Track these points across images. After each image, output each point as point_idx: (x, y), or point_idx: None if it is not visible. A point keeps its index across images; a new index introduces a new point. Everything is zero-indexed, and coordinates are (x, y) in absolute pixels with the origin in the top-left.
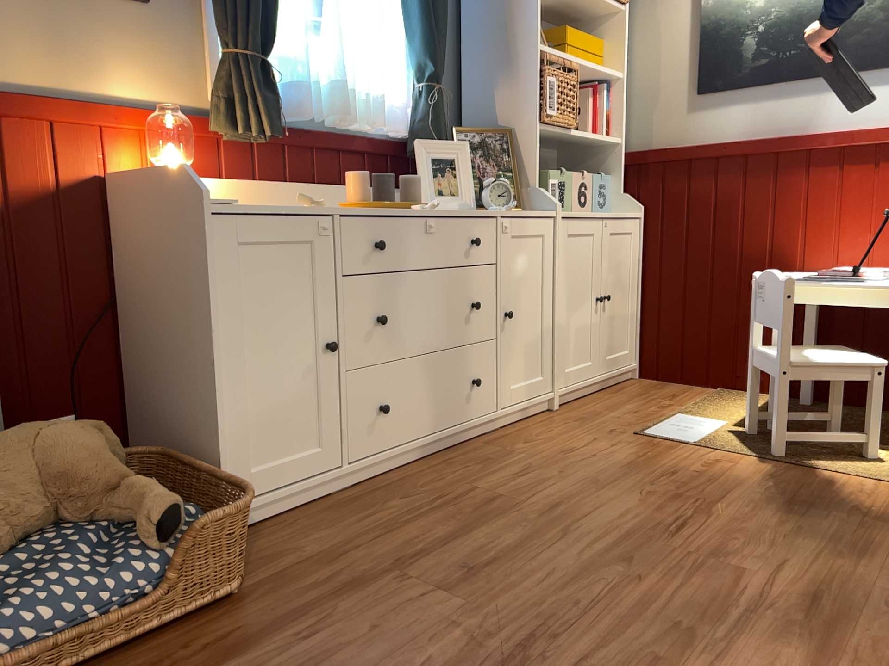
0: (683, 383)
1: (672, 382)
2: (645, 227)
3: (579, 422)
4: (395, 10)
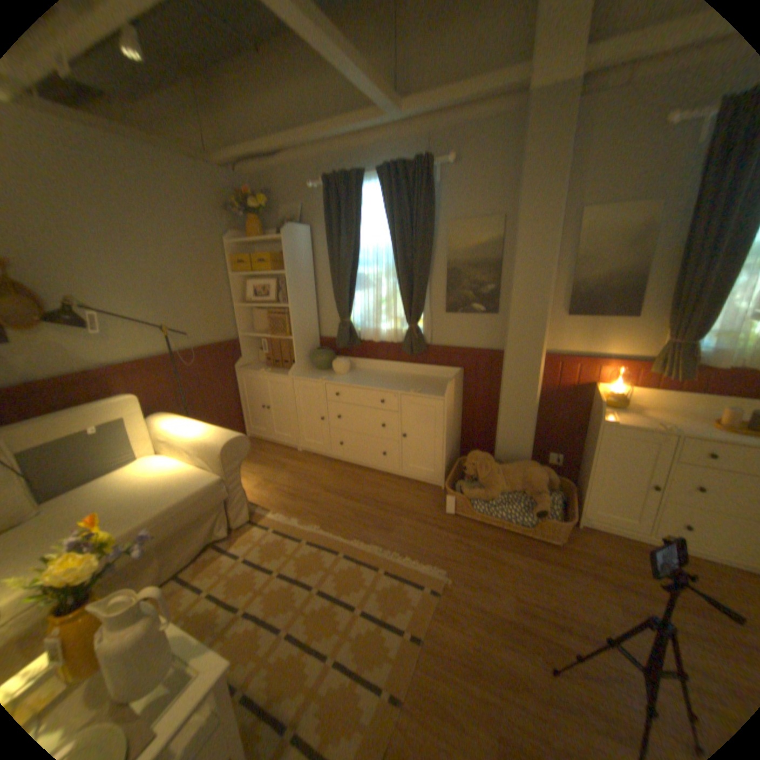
0: None
1: None
2: None
3: None
4: None
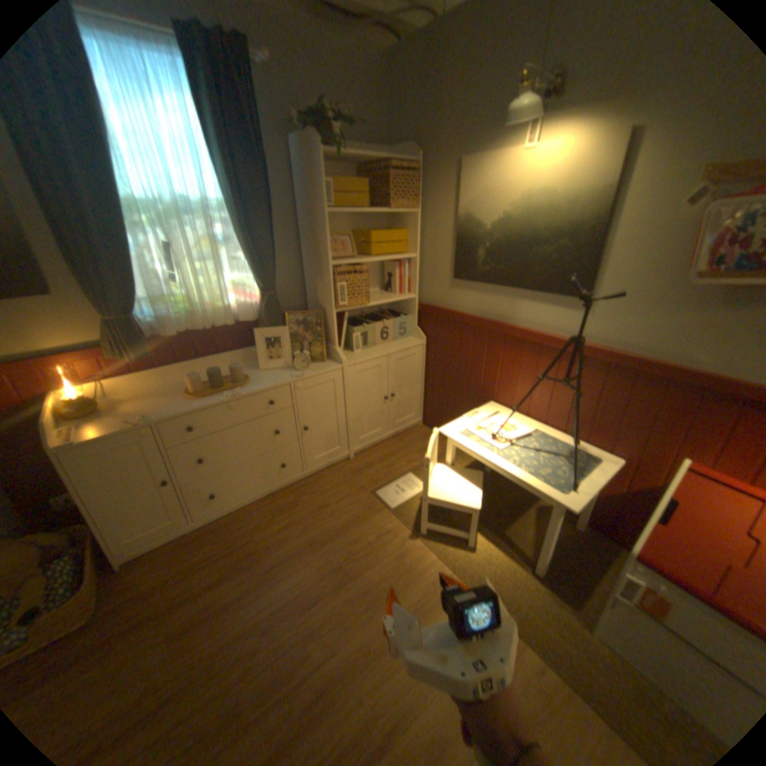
0: None
1: None
2: (427, 350)
3: (352, 475)
4: (236, 249)
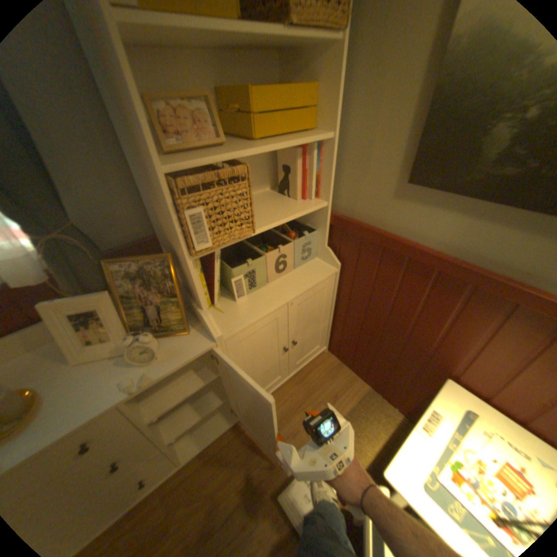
0: (352, 372)
1: (346, 367)
2: (341, 277)
3: (246, 456)
4: None
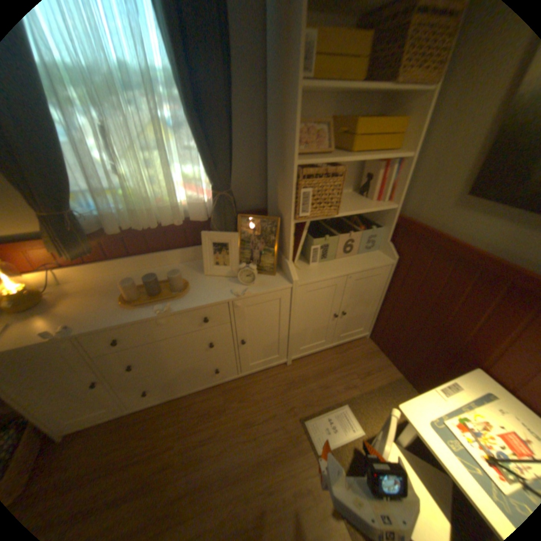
0: (388, 359)
1: (383, 354)
2: (396, 269)
3: (286, 387)
4: (187, 135)
